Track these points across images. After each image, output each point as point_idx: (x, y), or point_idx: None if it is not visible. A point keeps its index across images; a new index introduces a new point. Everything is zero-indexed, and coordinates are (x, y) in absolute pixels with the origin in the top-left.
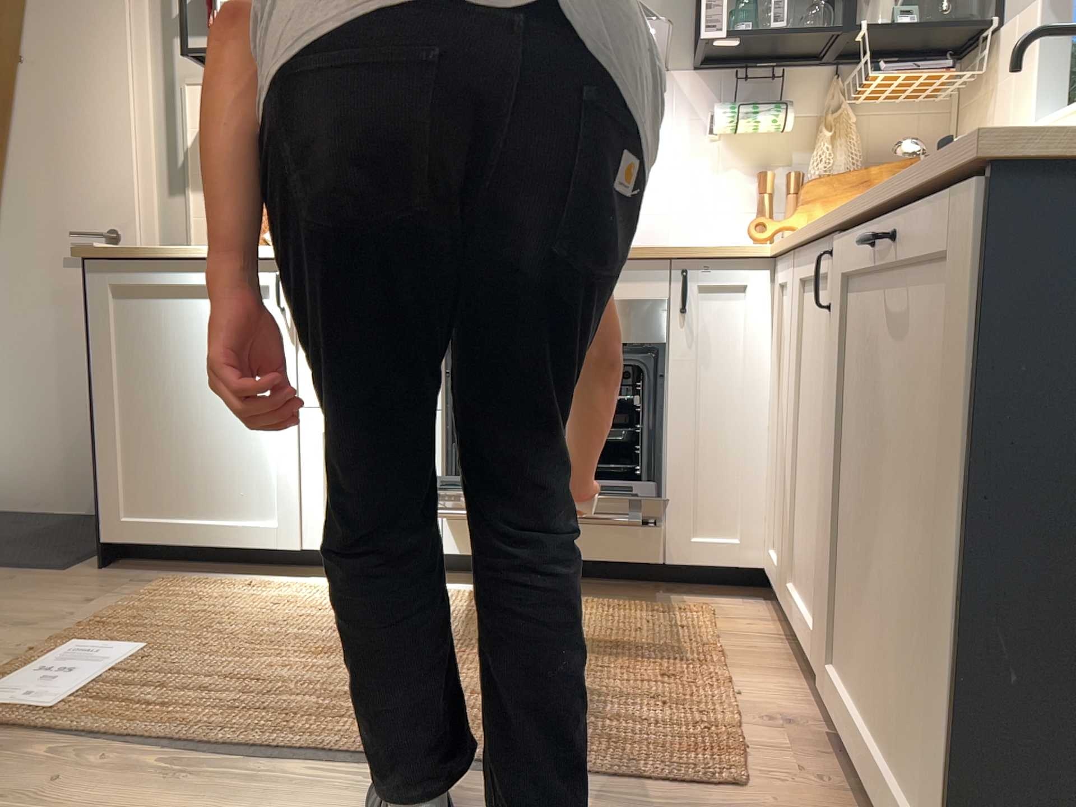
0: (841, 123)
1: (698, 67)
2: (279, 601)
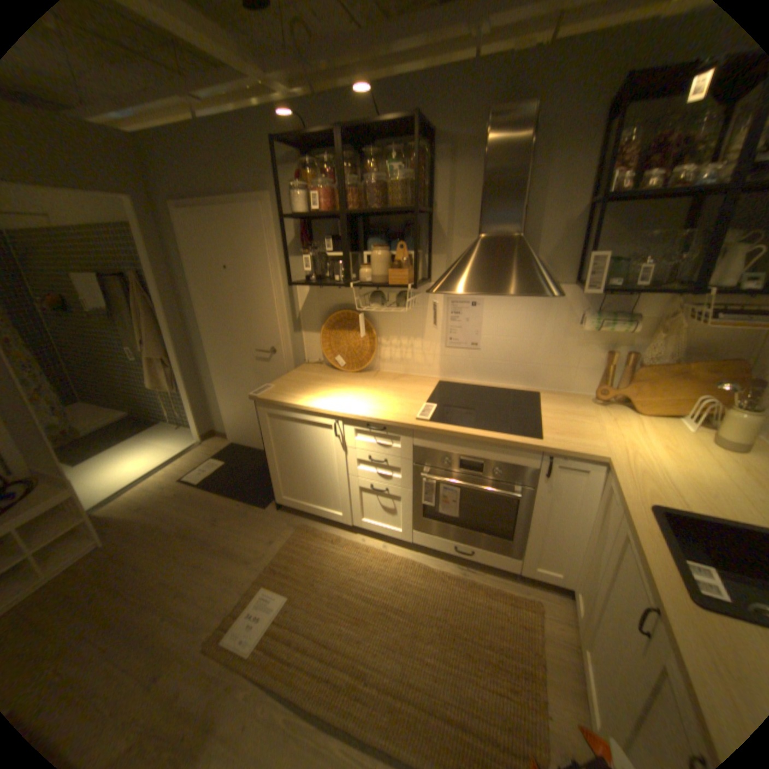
0: (678, 325)
1: (580, 283)
2: (342, 558)
